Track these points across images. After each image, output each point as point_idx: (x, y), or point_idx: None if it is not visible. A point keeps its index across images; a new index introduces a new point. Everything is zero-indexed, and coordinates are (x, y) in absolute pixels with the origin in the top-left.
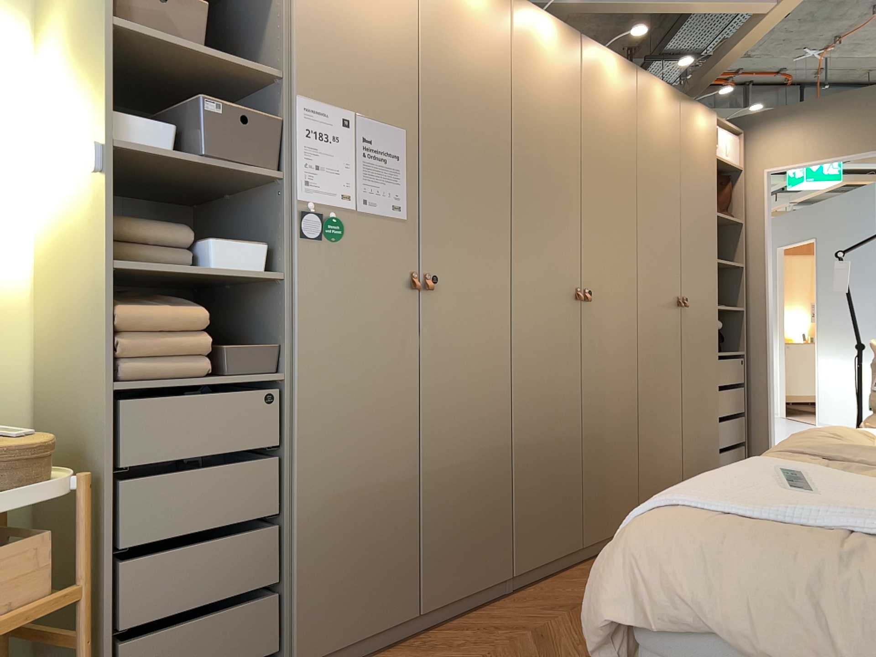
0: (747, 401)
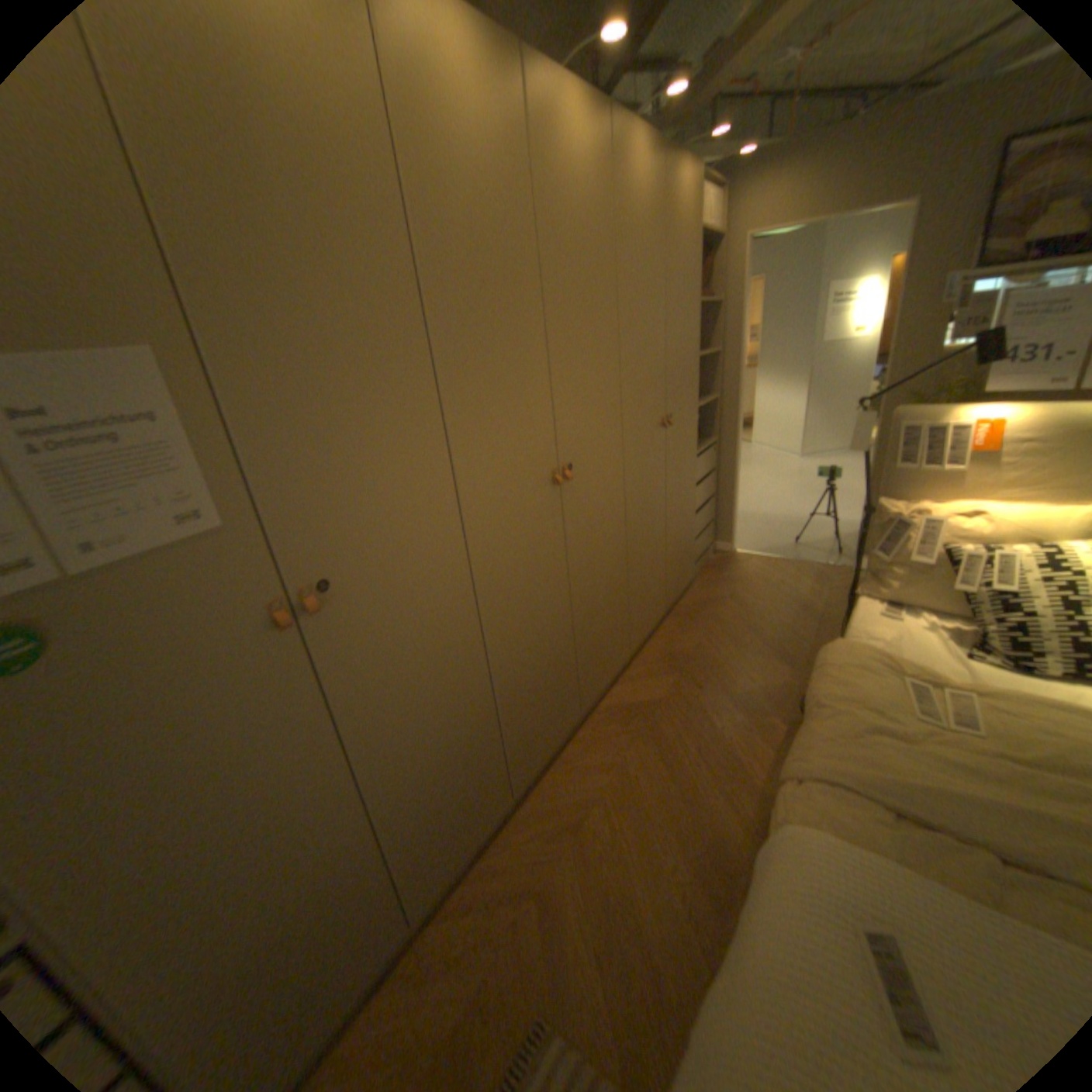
0: (714, 480)
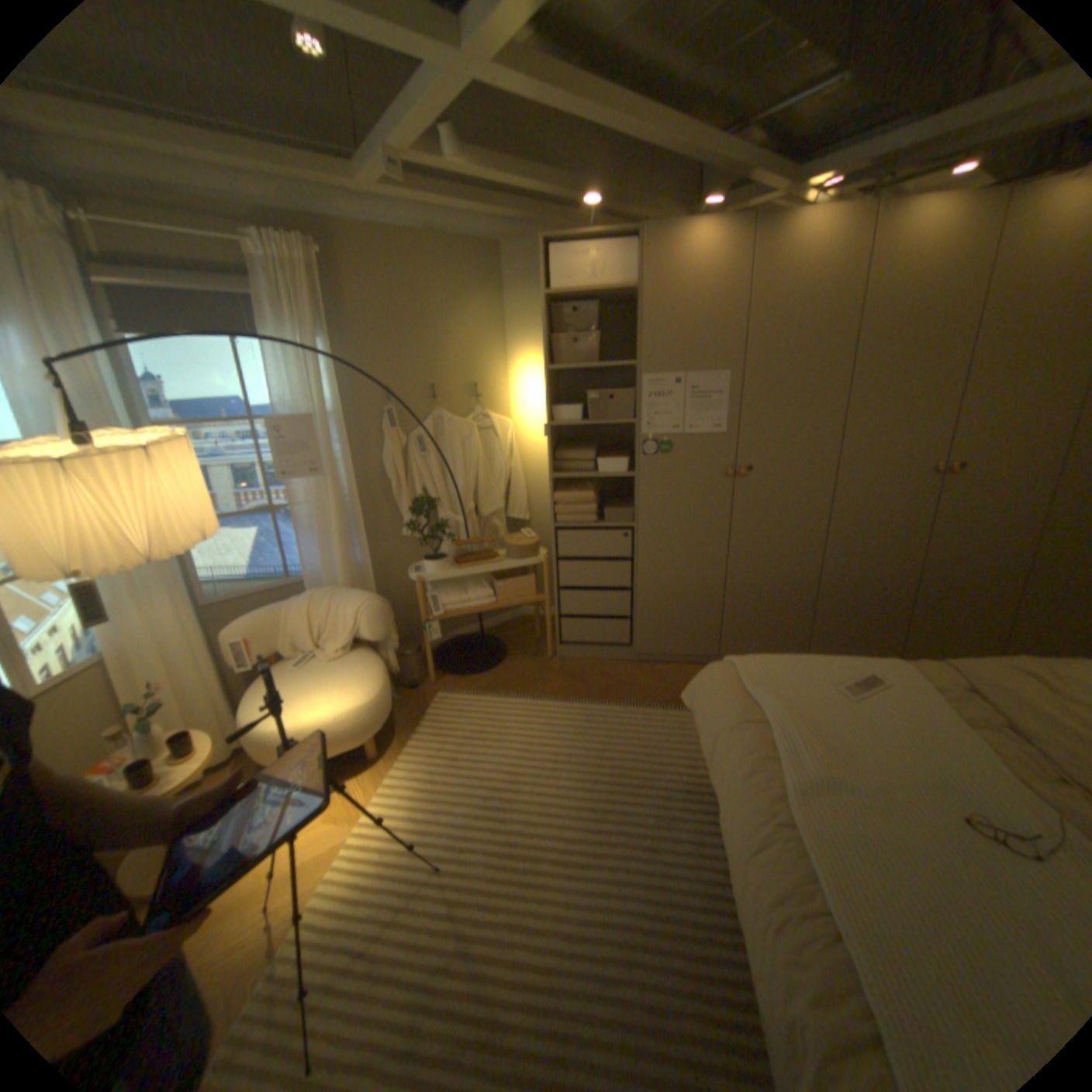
0: None
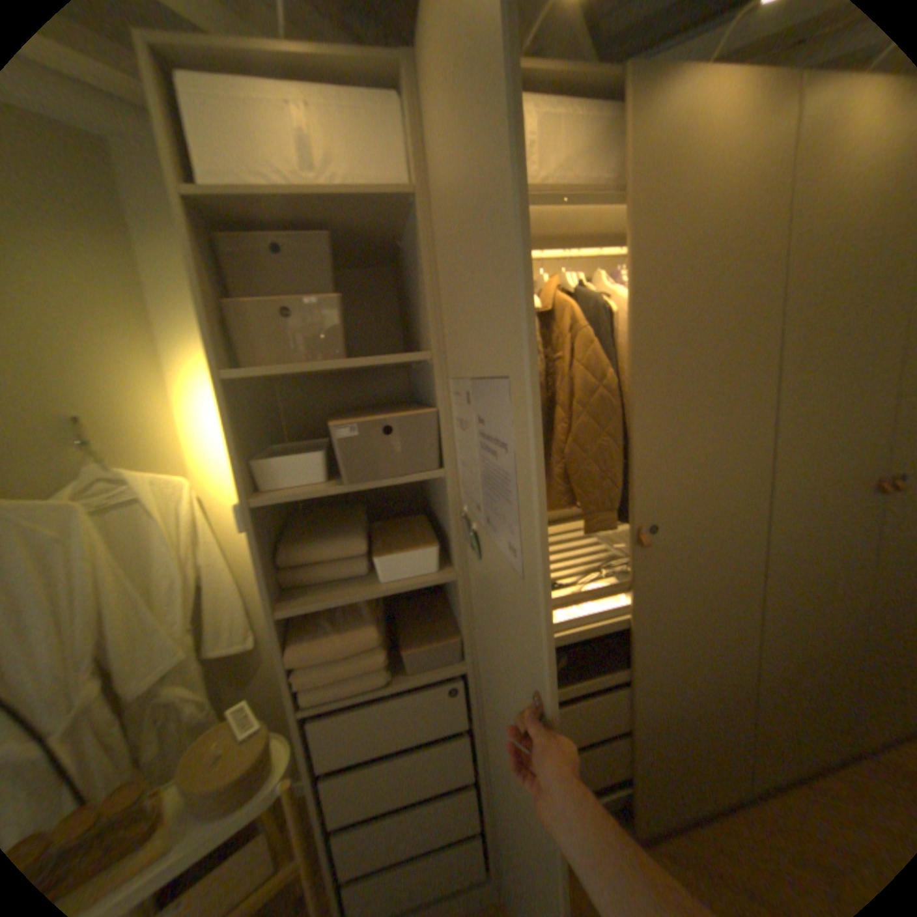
0: None
